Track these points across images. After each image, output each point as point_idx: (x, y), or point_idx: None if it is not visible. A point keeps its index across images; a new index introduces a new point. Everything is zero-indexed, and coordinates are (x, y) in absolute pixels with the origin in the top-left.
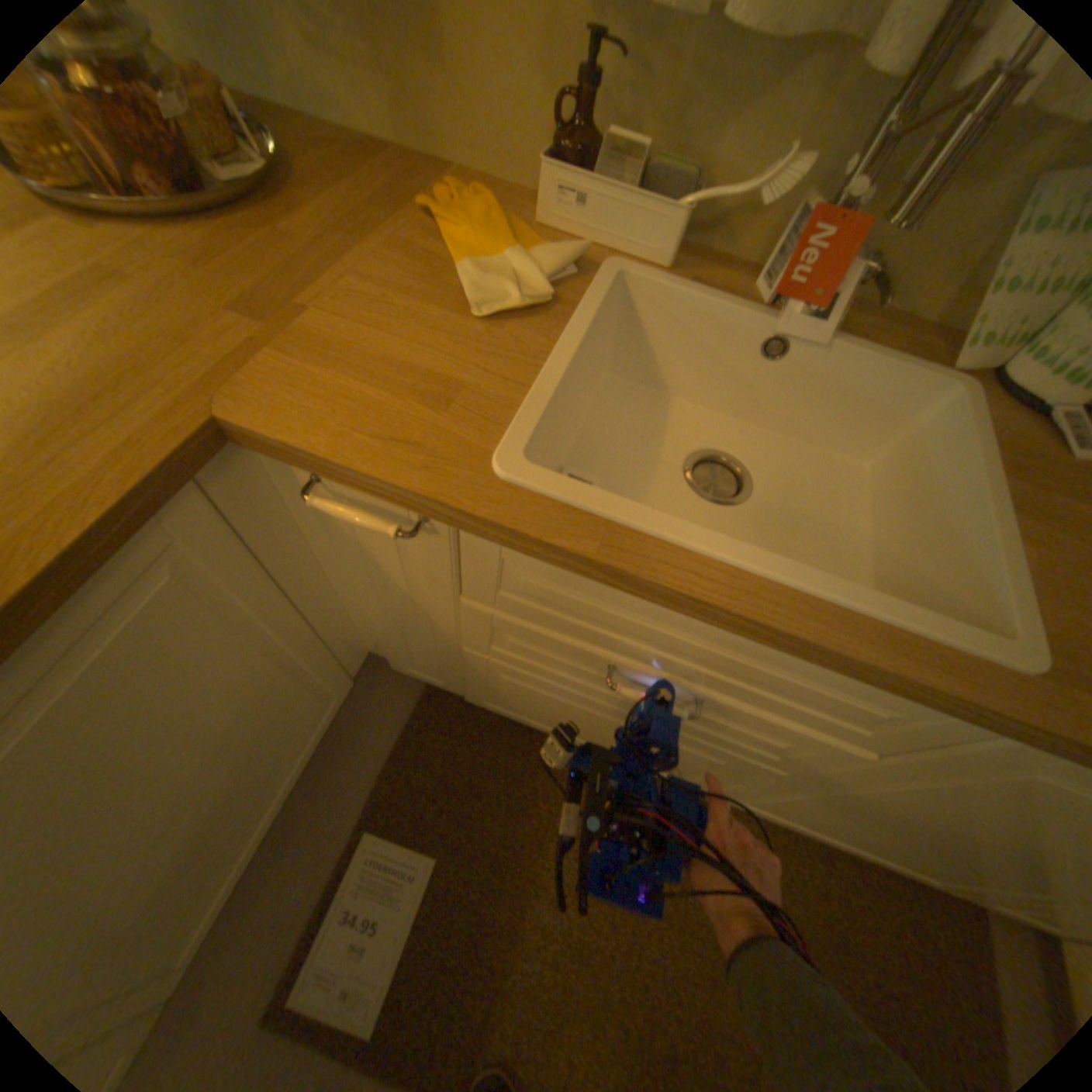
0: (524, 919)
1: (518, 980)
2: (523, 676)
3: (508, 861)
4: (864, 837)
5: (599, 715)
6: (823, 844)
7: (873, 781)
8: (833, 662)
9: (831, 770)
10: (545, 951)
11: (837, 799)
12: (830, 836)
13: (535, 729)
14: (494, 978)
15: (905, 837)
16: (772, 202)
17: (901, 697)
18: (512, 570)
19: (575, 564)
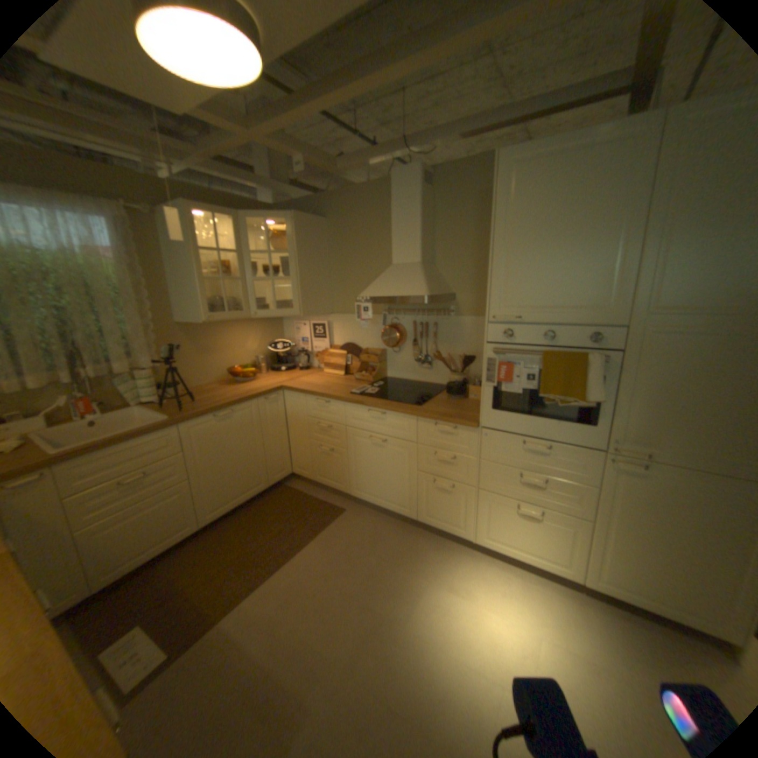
0: (183, 598)
1: (196, 602)
2: (98, 526)
3: (162, 600)
4: (224, 485)
5: (133, 518)
6: (234, 504)
7: (188, 460)
8: (135, 435)
9: (185, 469)
10: (197, 593)
11: (199, 477)
12: (226, 497)
13: (129, 573)
14: (188, 610)
15: (222, 473)
16: (59, 407)
17: (155, 435)
18: (68, 474)
19: (80, 453)
